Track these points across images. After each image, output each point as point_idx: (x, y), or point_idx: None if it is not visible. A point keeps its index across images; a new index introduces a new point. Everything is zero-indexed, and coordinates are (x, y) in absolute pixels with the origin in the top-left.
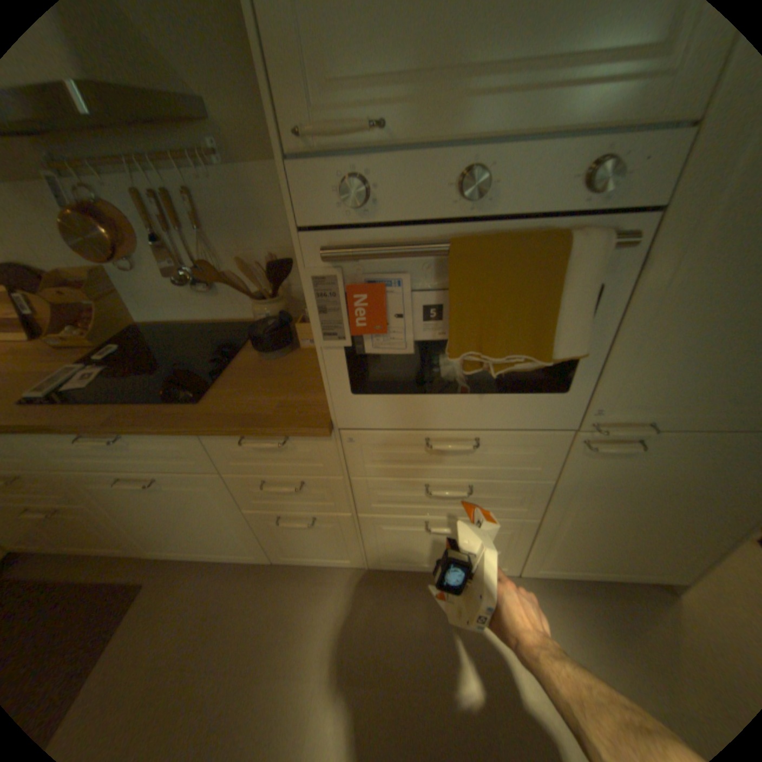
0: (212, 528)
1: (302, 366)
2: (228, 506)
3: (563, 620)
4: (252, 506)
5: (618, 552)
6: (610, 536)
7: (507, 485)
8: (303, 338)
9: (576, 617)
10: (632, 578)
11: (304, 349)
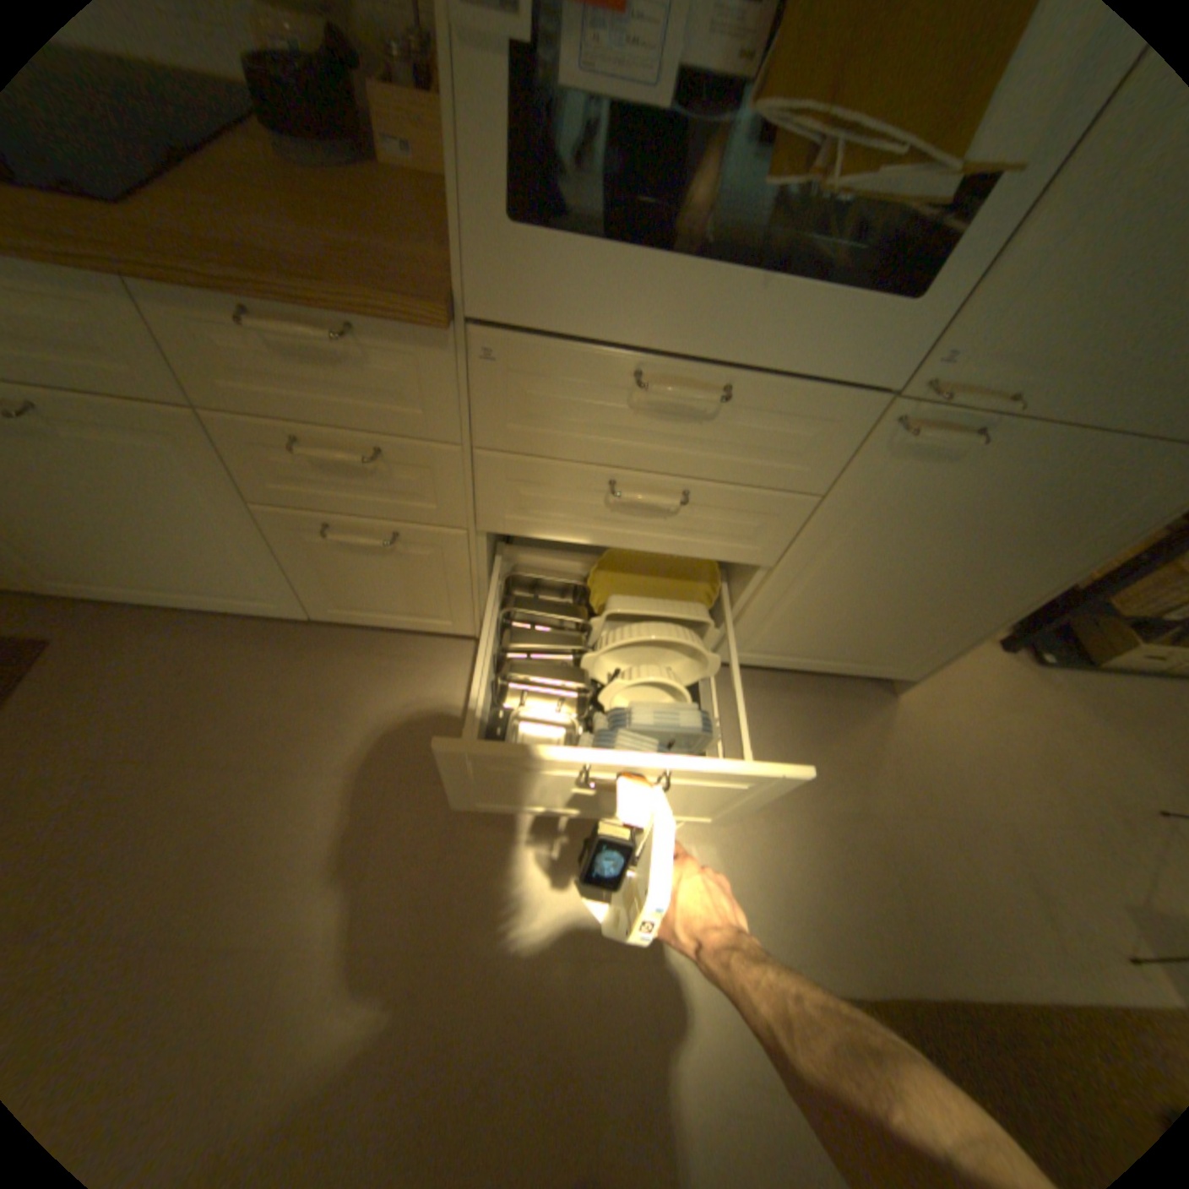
0: (188, 538)
1: (383, 192)
2: (221, 490)
3: (754, 717)
4: (271, 495)
5: (856, 628)
6: (857, 602)
7: (747, 496)
8: (387, 131)
9: (770, 714)
10: (849, 673)
11: (386, 163)
